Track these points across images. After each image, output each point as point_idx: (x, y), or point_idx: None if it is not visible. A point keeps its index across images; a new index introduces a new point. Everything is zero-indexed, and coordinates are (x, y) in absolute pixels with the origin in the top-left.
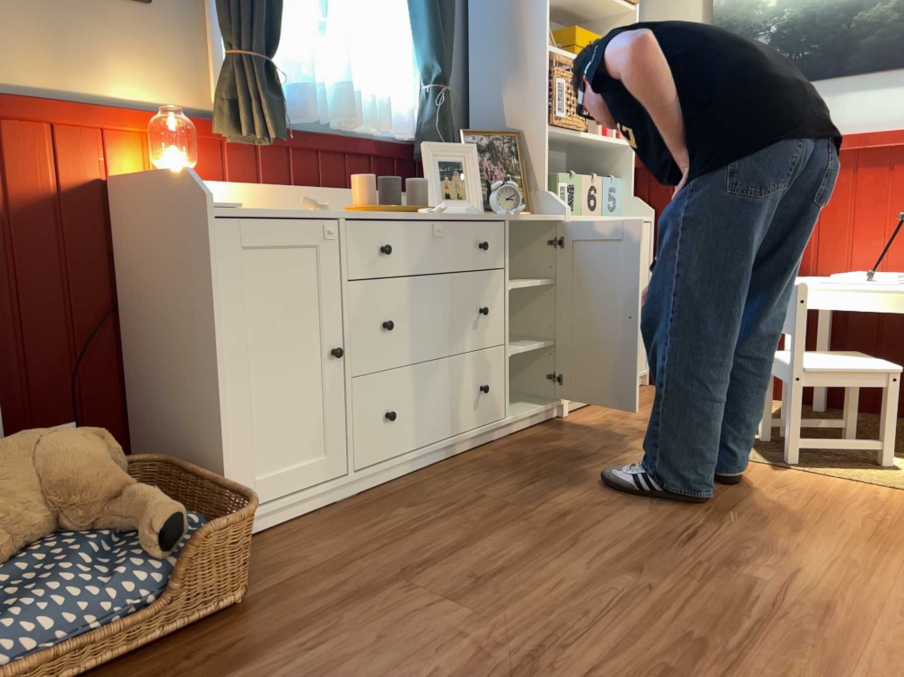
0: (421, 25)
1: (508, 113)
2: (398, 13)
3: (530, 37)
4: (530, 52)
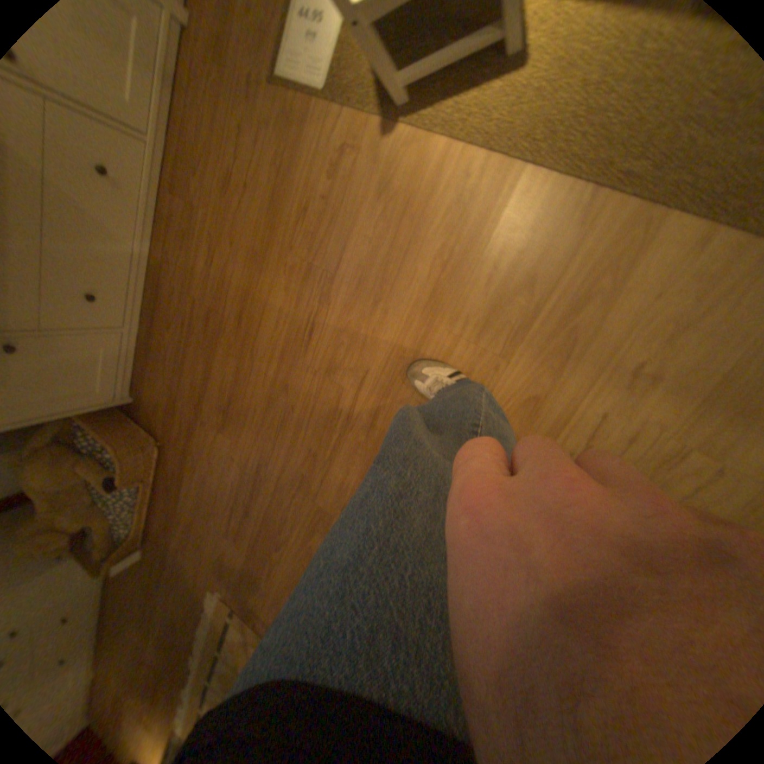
0: None
1: None
2: None
3: None
4: None
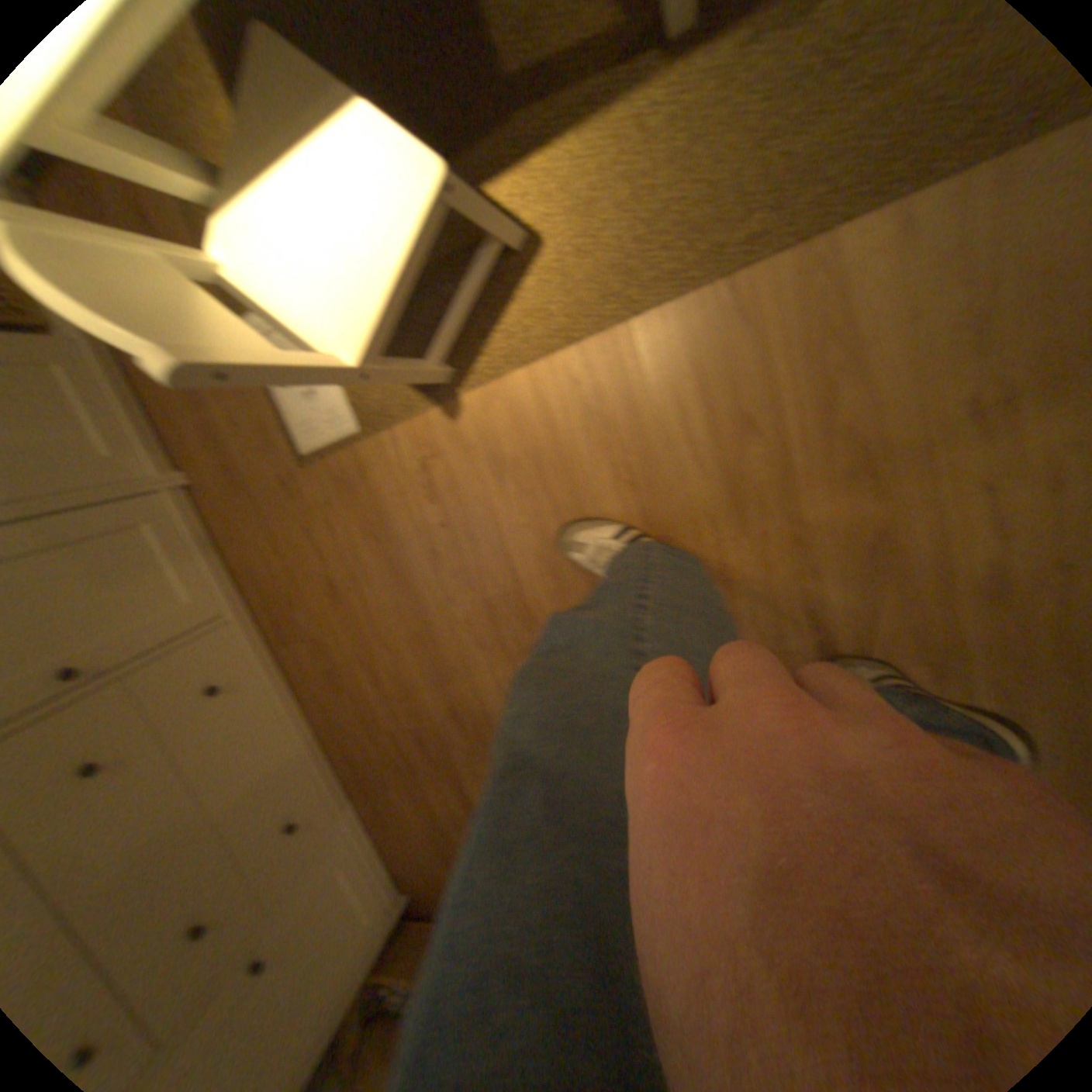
0: None
1: None
2: None
3: None
4: None
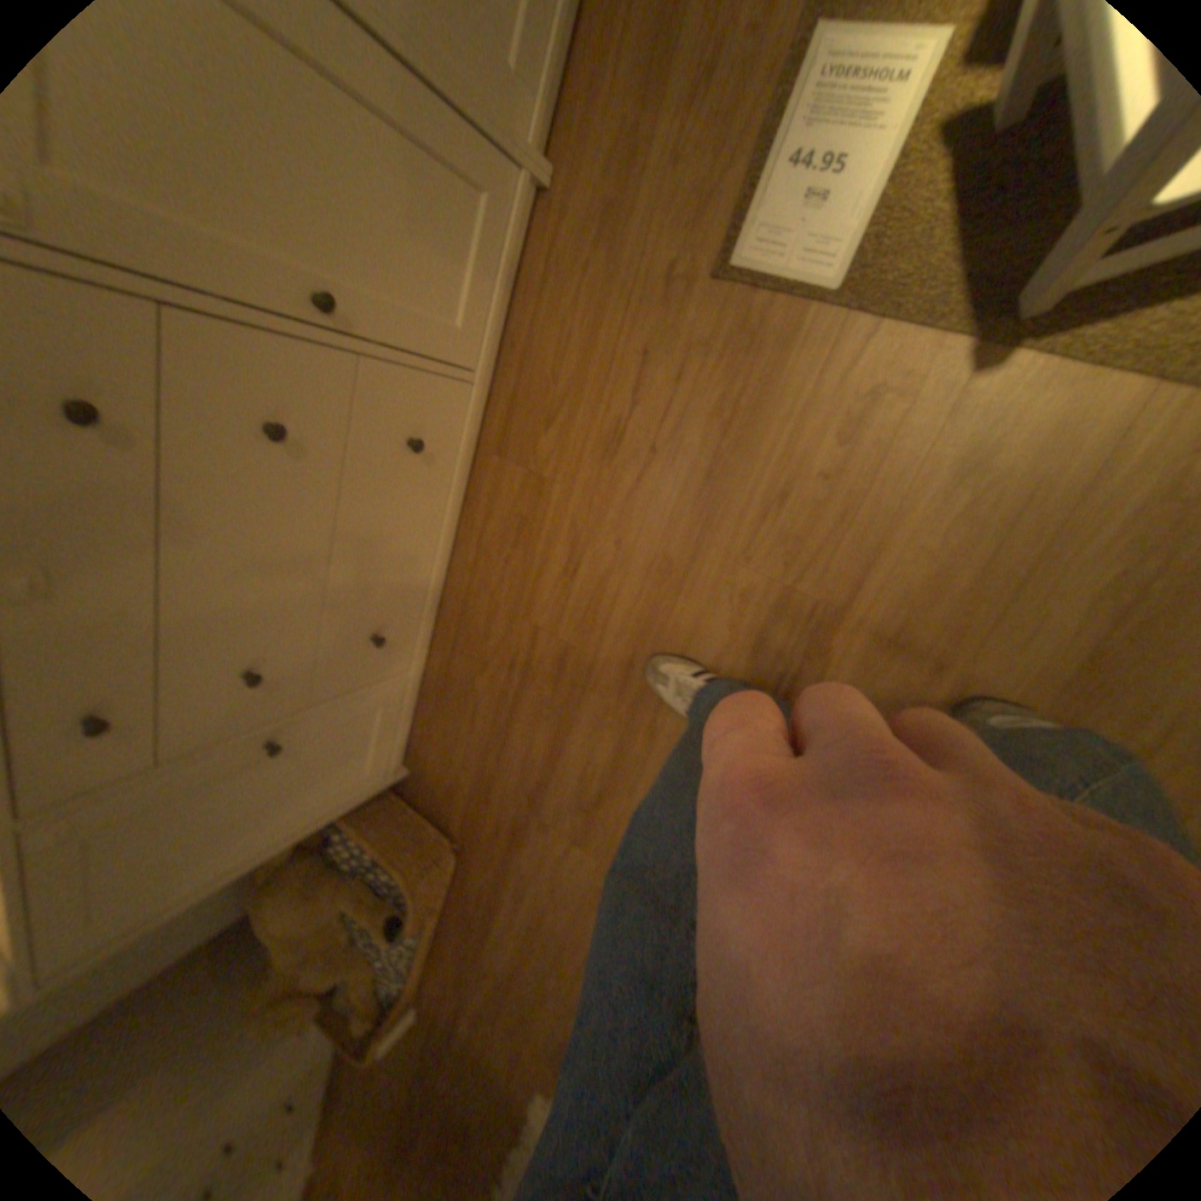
0: None
1: None
2: None
3: None
4: None
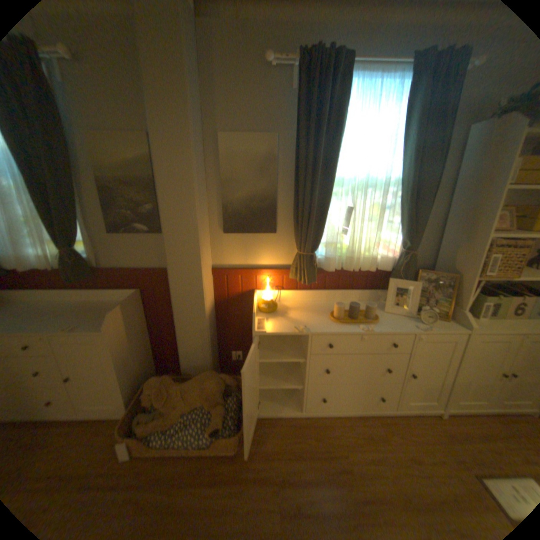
0: (404, 222)
1: (458, 261)
2: (395, 213)
3: (482, 226)
4: (480, 234)
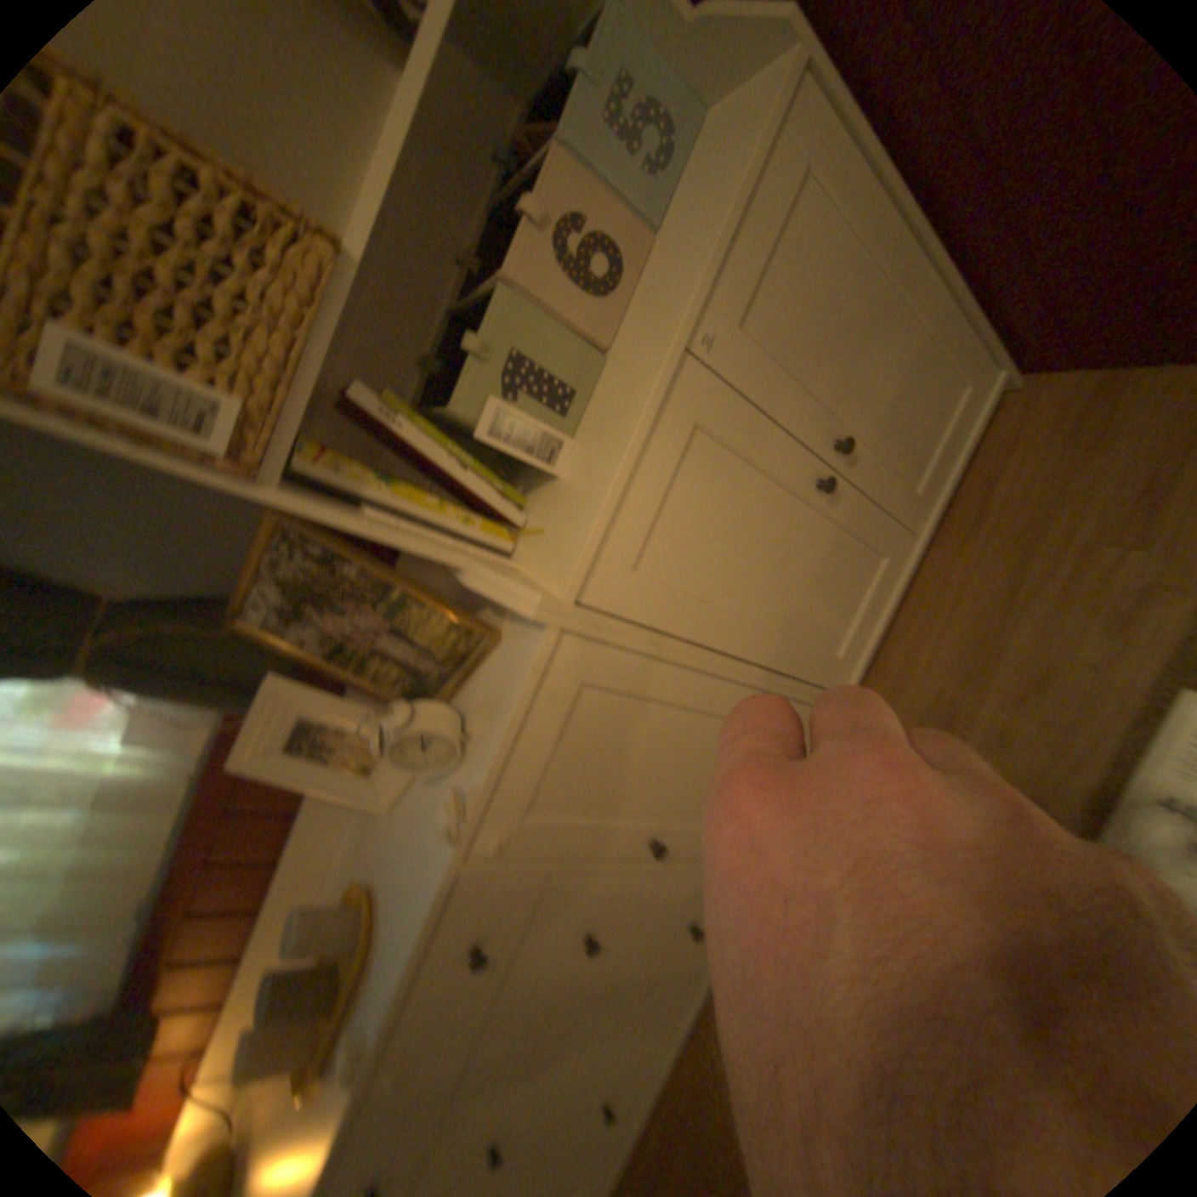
0: None
1: None
2: None
3: None
4: None
